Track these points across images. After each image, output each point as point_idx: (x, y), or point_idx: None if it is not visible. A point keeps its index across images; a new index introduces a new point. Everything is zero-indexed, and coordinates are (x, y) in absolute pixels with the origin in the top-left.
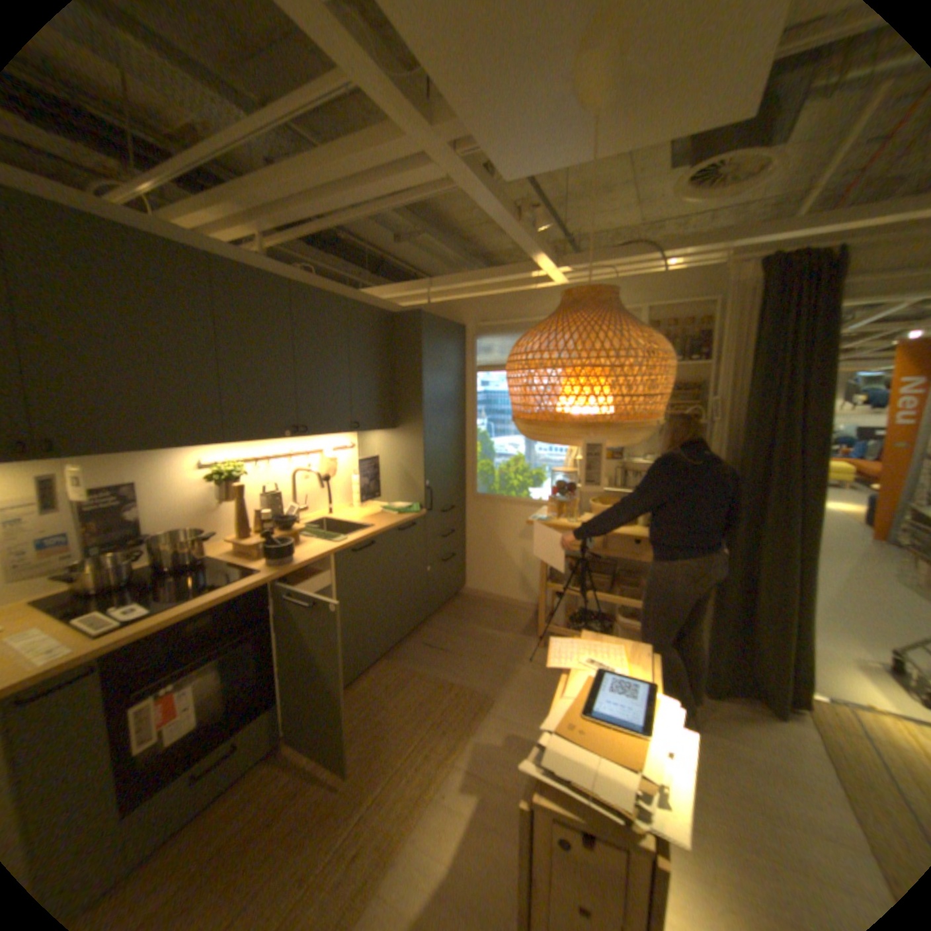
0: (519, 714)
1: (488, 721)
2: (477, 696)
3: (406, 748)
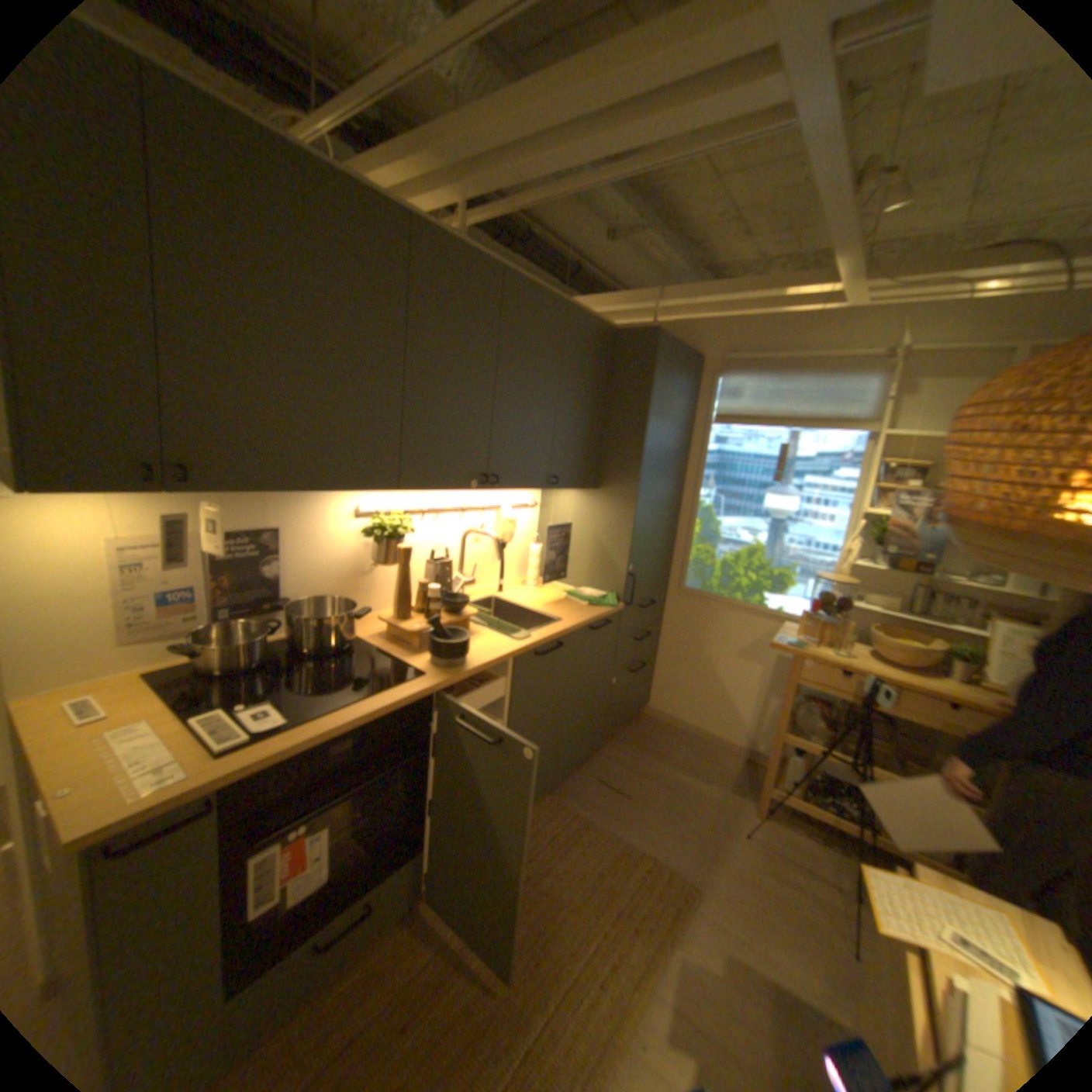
0: (742, 923)
1: (697, 925)
2: (678, 880)
3: (585, 945)
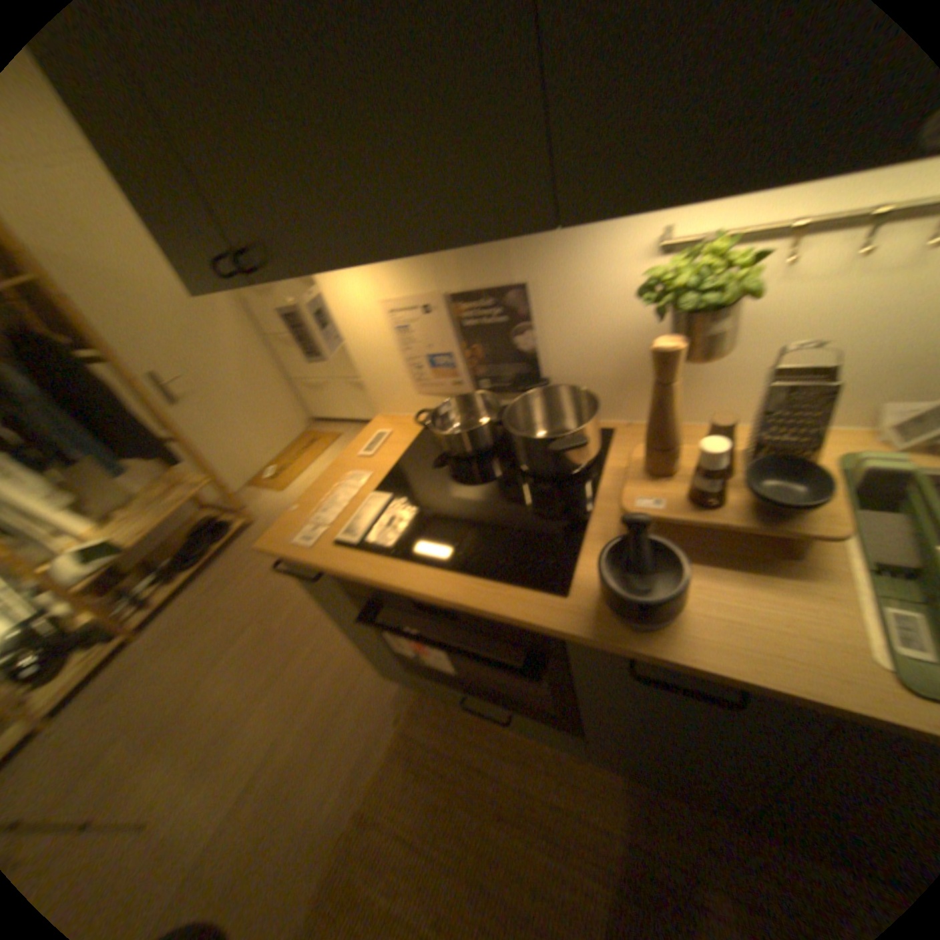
0: None
1: None
2: None
3: None
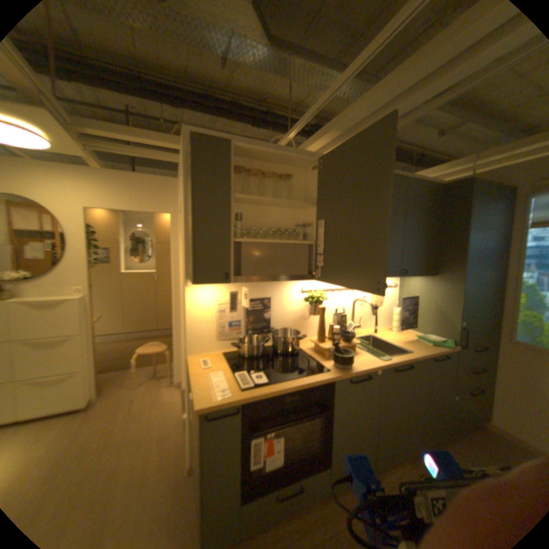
0: None
1: None
2: None
3: None
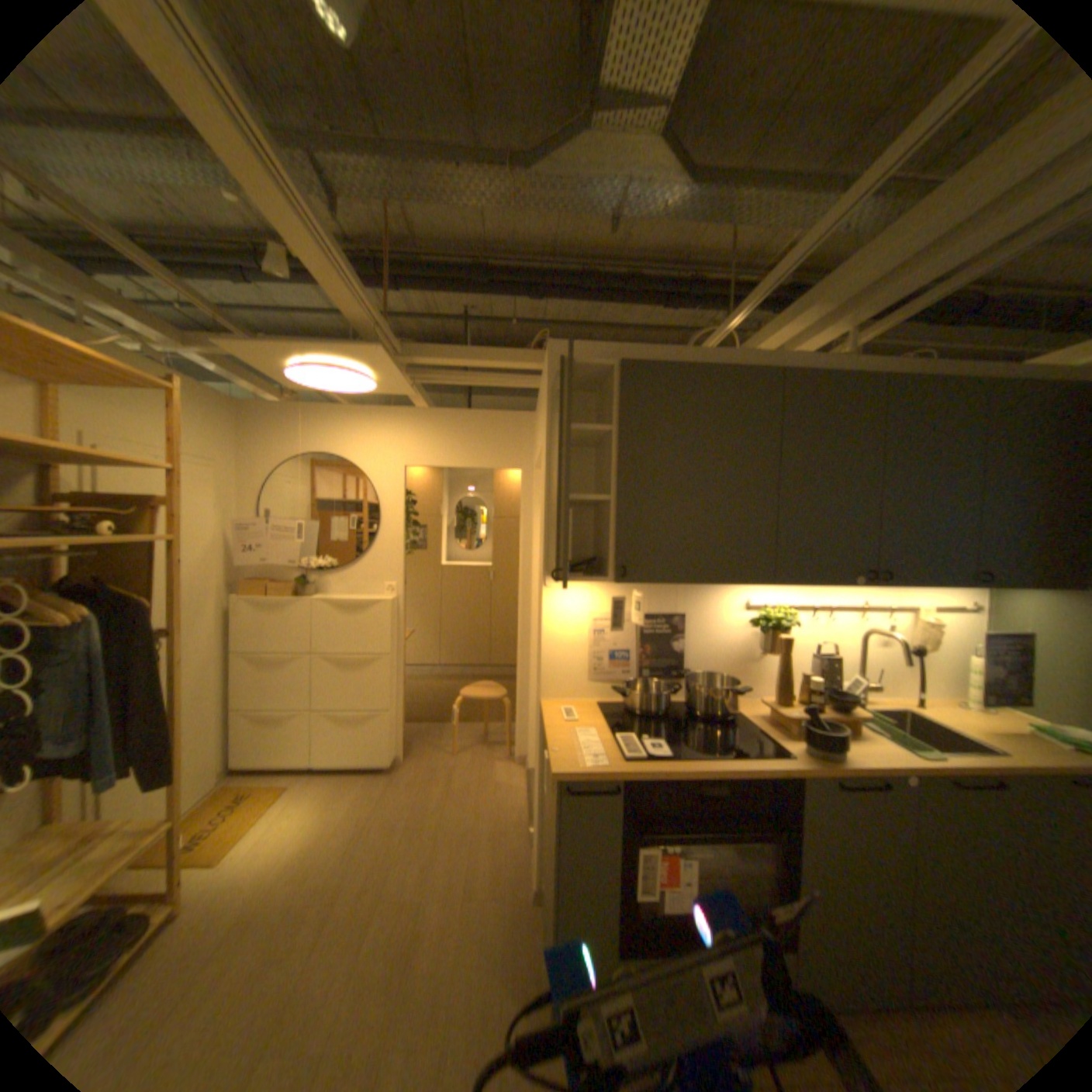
0: None
1: None
2: None
3: None
